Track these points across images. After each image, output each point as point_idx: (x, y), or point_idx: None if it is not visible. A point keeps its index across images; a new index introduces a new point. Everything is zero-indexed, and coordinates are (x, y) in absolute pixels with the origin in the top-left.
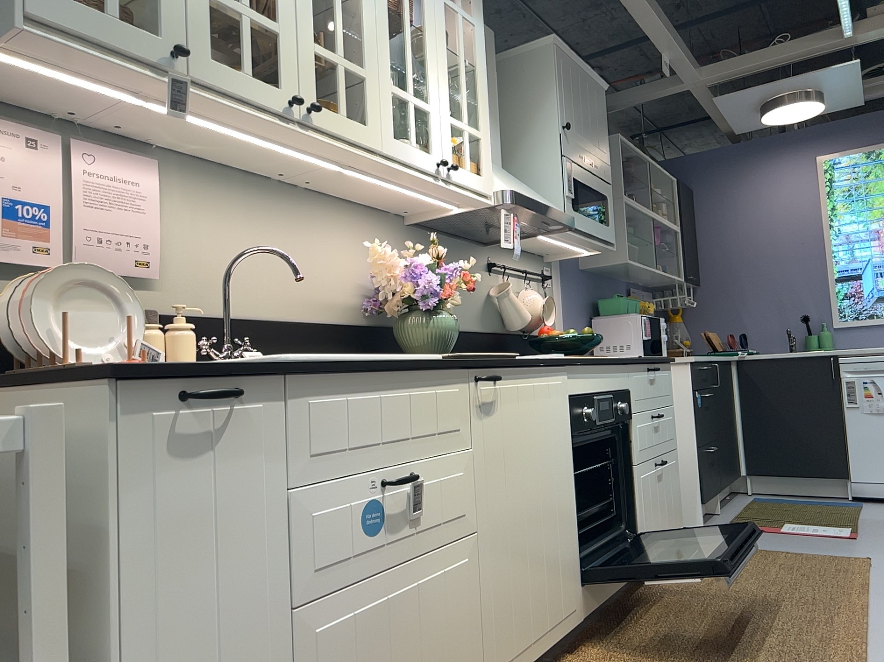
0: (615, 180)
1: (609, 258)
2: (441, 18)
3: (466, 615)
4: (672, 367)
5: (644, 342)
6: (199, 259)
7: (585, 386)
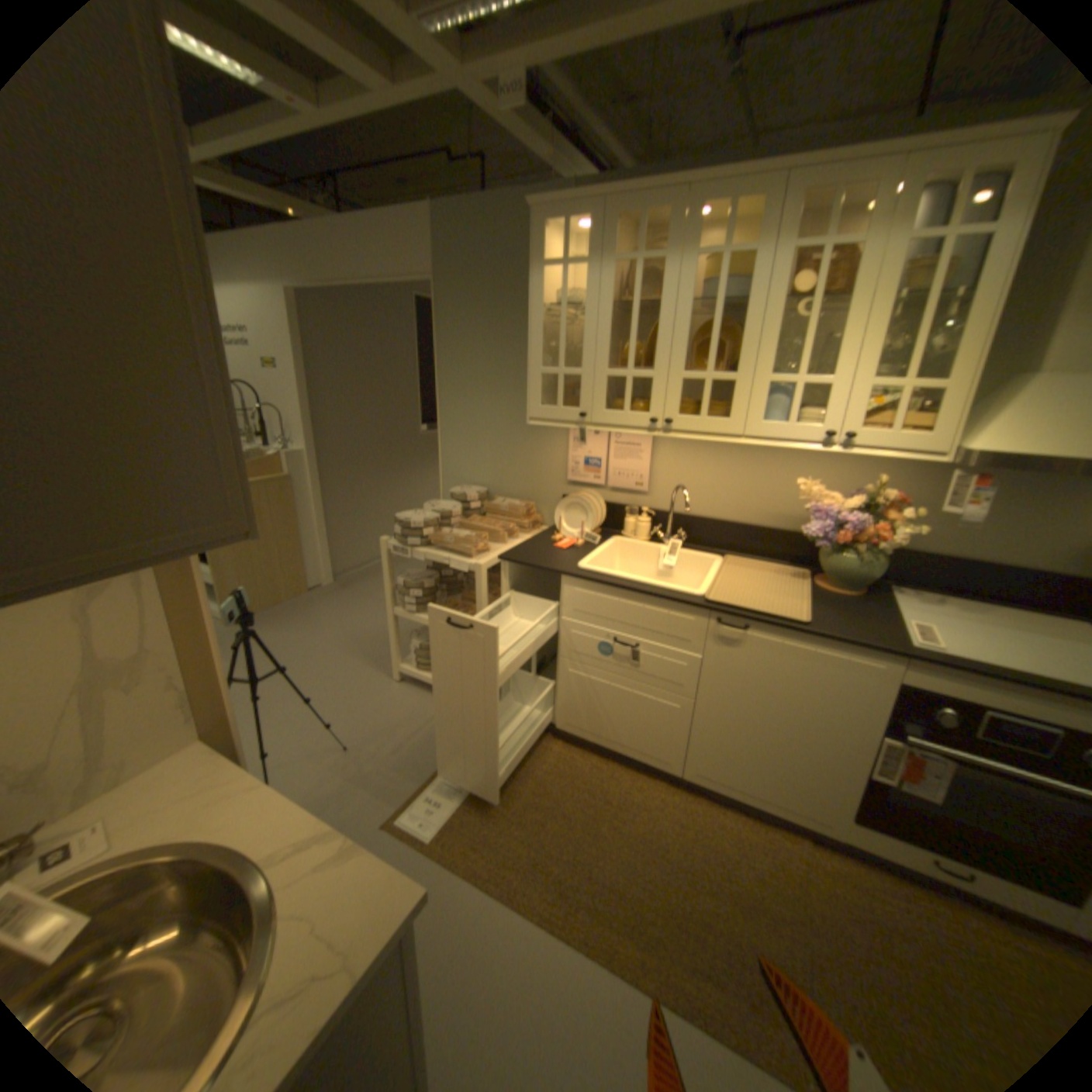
0: None
1: None
2: (894, 264)
3: (672, 730)
4: None
5: None
6: (676, 481)
7: (961, 692)
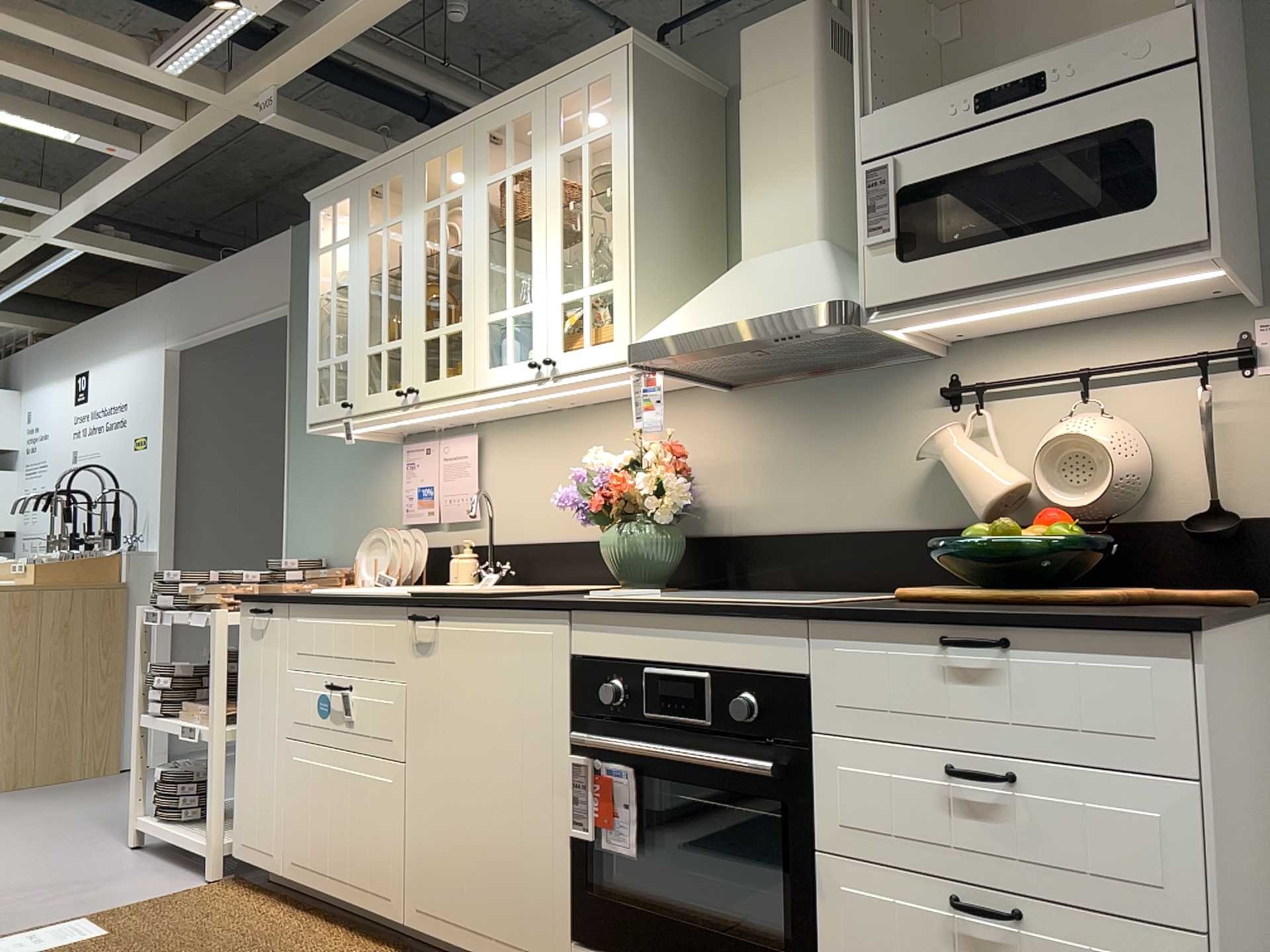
0: None
1: None
2: (553, 180)
3: (386, 828)
4: (1196, 648)
5: None
6: (507, 498)
7: (618, 647)
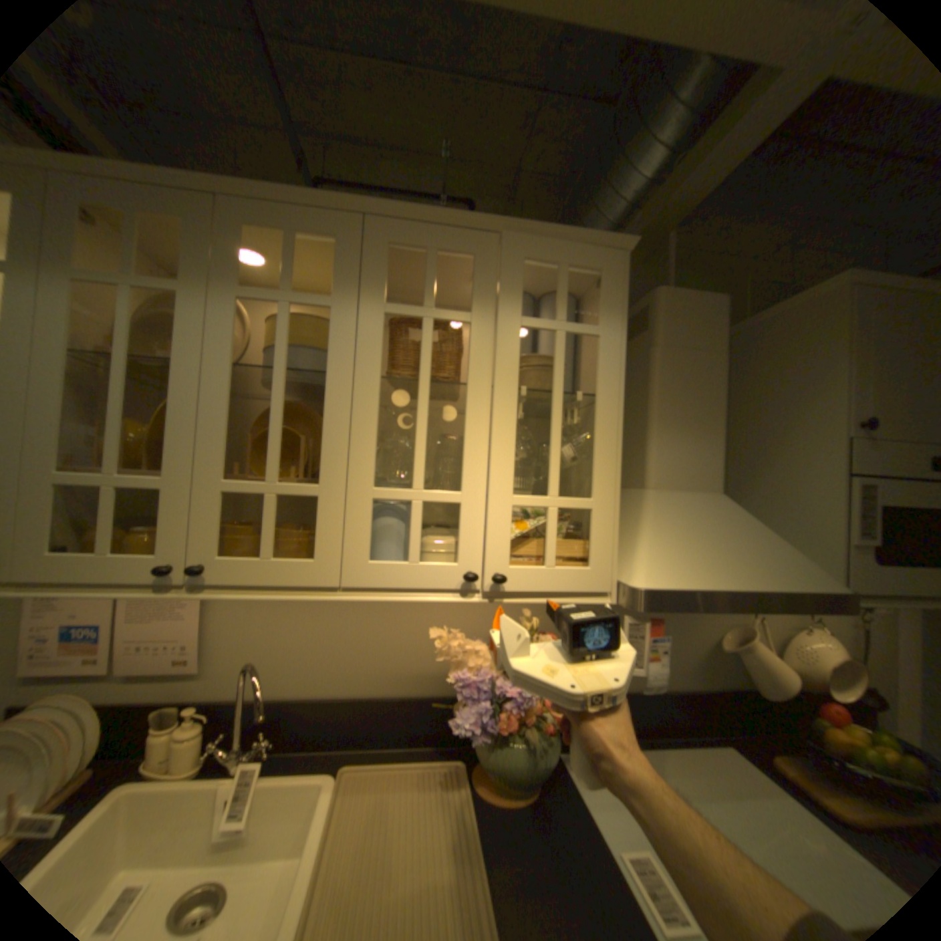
0: None
1: None
2: (509, 352)
3: None
4: None
5: None
6: (250, 645)
7: None
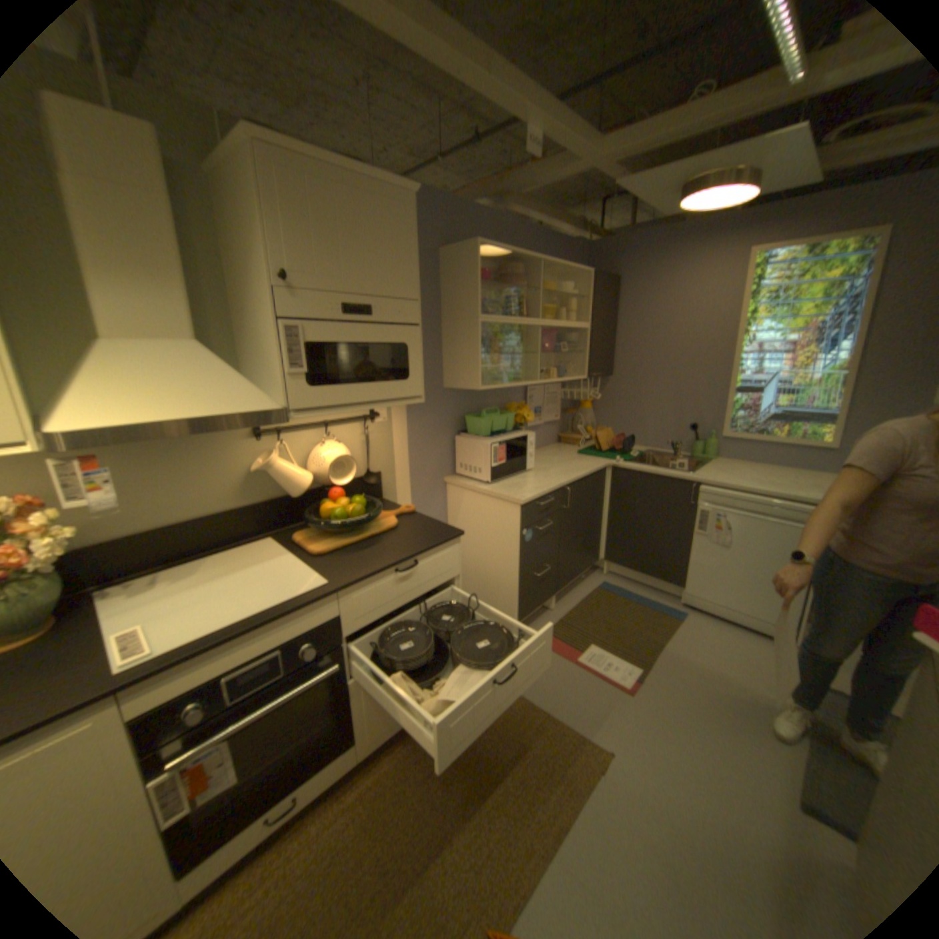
0: (472, 295)
1: (464, 382)
2: None
3: None
4: (459, 540)
5: (492, 468)
6: None
7: (186, 683)
